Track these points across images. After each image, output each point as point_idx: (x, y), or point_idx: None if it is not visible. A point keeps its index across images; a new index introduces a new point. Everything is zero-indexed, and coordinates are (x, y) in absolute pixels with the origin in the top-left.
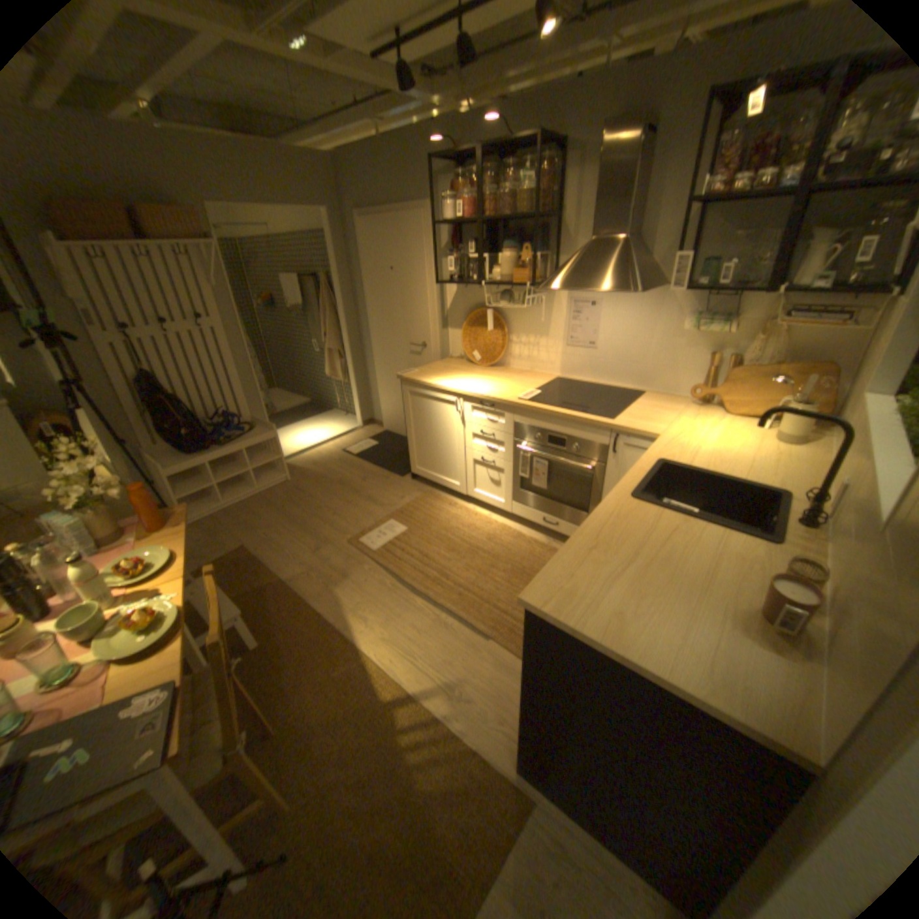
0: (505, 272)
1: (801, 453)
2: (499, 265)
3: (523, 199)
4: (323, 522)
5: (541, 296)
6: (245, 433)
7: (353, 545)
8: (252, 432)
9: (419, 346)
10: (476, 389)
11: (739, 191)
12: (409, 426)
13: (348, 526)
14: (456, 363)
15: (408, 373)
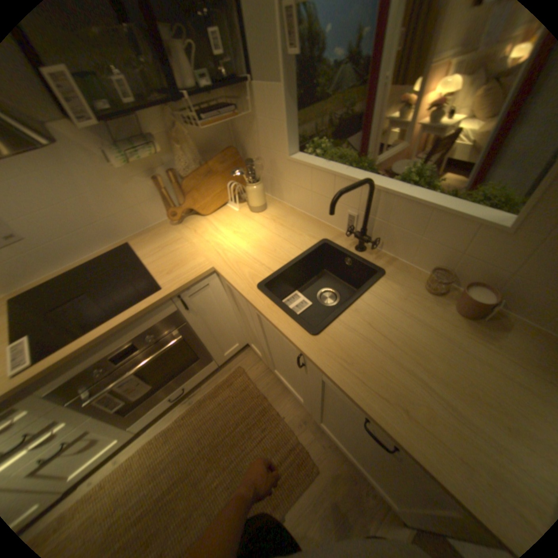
0: None
1: (274, 212)
2: None
3: None
4: None
5: None
6: None
7: None
8: None
9: None
10: None
11: None
12: None
13: None
14: None
15: None
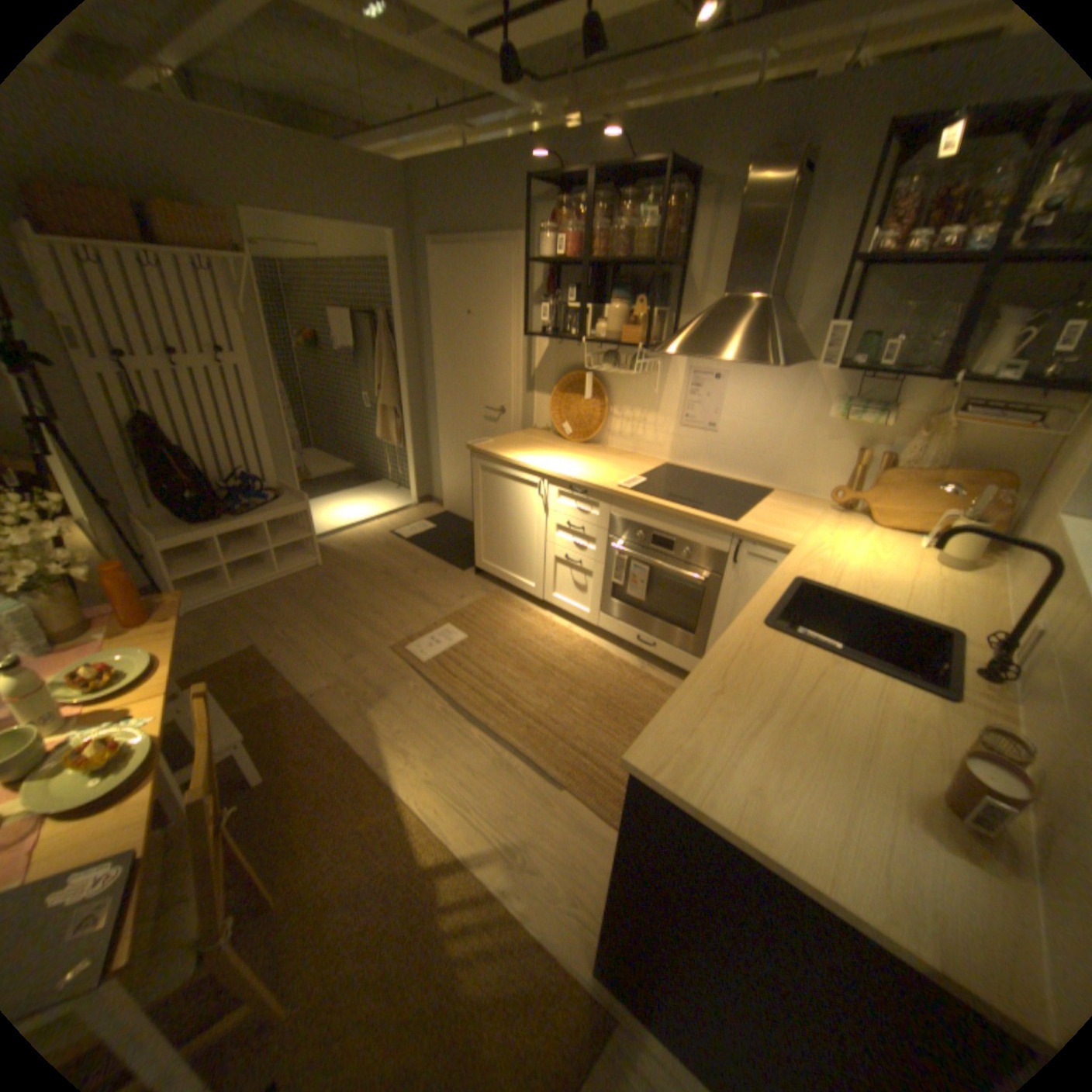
0: (611, 329)
1: (969, 582)
2: (606, 319)
3: (642, 240)
4: (360, 622)
5: (654, 362)
6: (269, 502)
7: (396, 655)
8: (278, 501)
9: (496, 411)
10: (565, 470)
11: (913, 253)
12: (476, 509)
13: (392, 629)
14: (541, 436)
15: (481, 444)
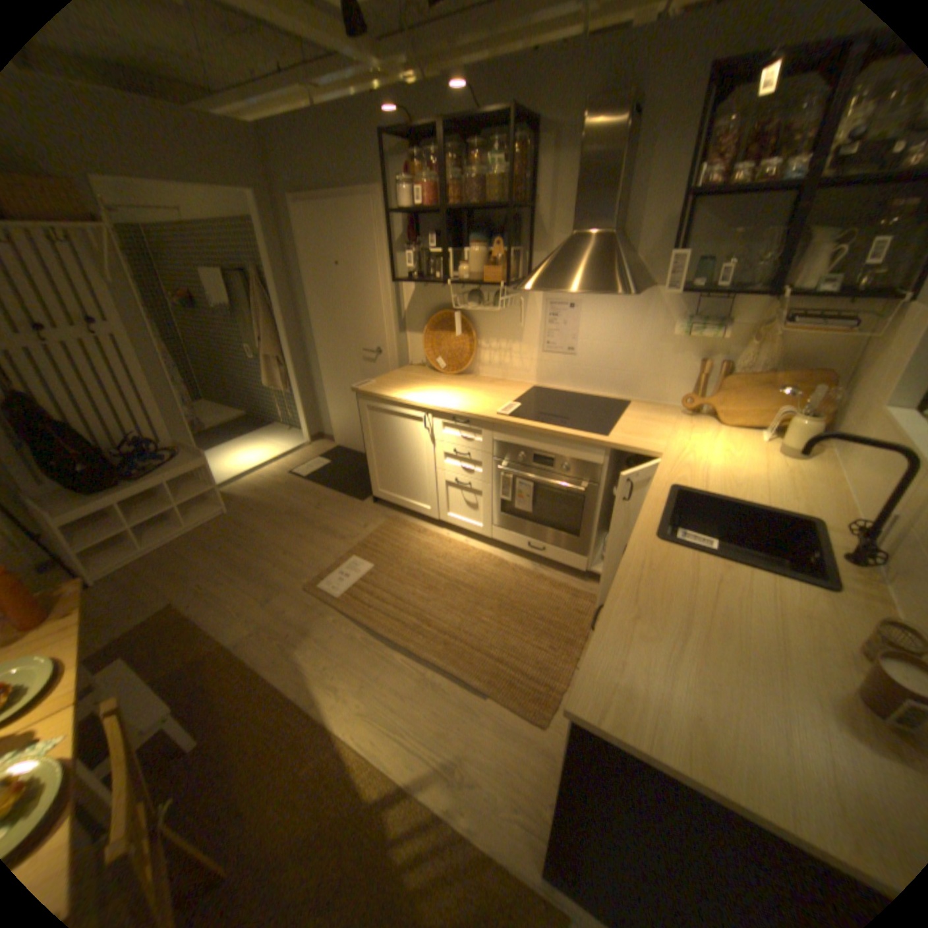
0: (472, 270)
1: (810, 469)
2: (466, 261)
3: (492, 186)
4: (271, 564)
5: (513, 296)
6: (165, 462)
7: (311, 592)
8: (174, 460)
9: (373, 352)
10: (446, 402)
11: (736, 184)
12: (367, 445)
13: (303, 567)
14: (418, 371)
15: (364, 385)
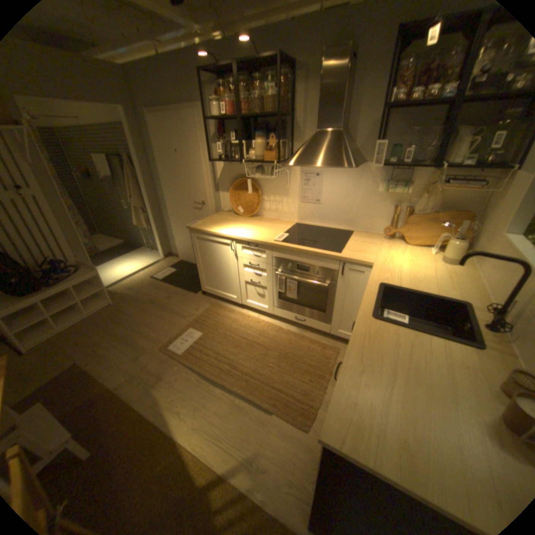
0: (257, 153)
1: (460, 270)
2: (253, 148)
3: (268, 102)
4: (139, 335)
5: (283, 169)
6: (71, 274)
7: (164, 351)
8: (77, 272)
9: (200, 203)
10: (244, 234)
11: (414, 100)
12: (197, 260)
13: (159, 336)
14: (227, 215)
15: (194, 224)
